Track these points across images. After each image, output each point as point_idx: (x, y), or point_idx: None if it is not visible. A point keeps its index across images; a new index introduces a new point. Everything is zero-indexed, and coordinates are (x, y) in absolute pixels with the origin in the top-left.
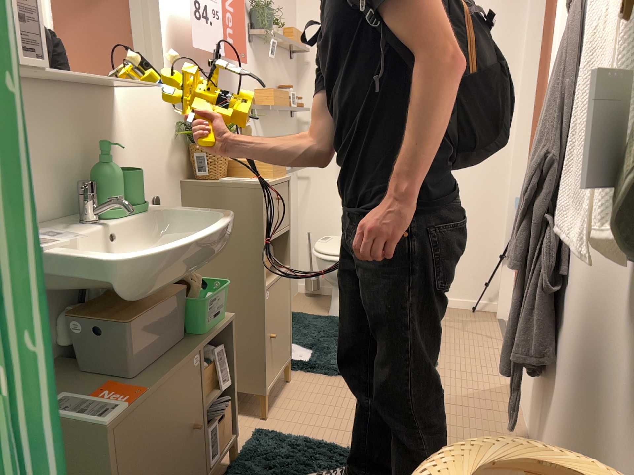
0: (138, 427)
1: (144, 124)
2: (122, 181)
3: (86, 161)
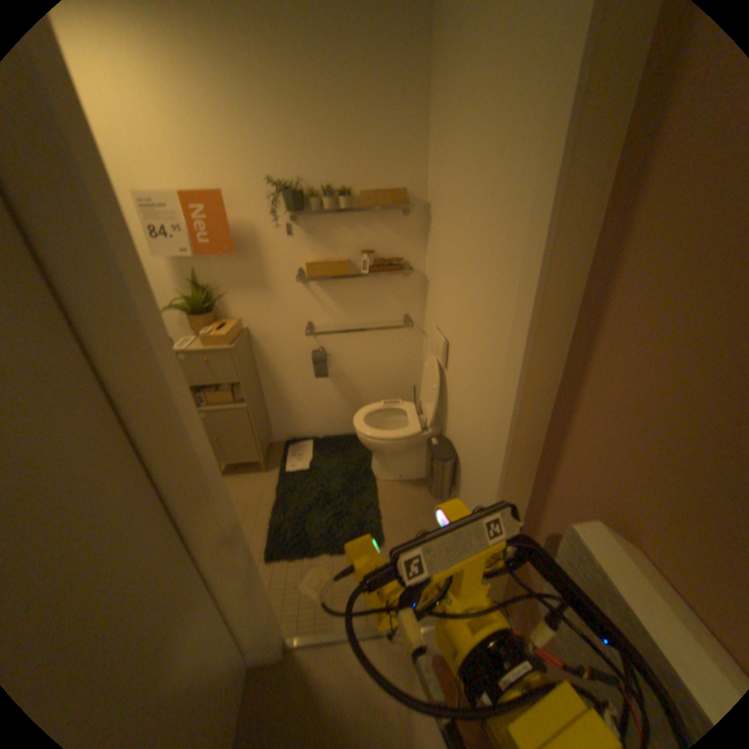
0: None
1: None
2: None
3: None
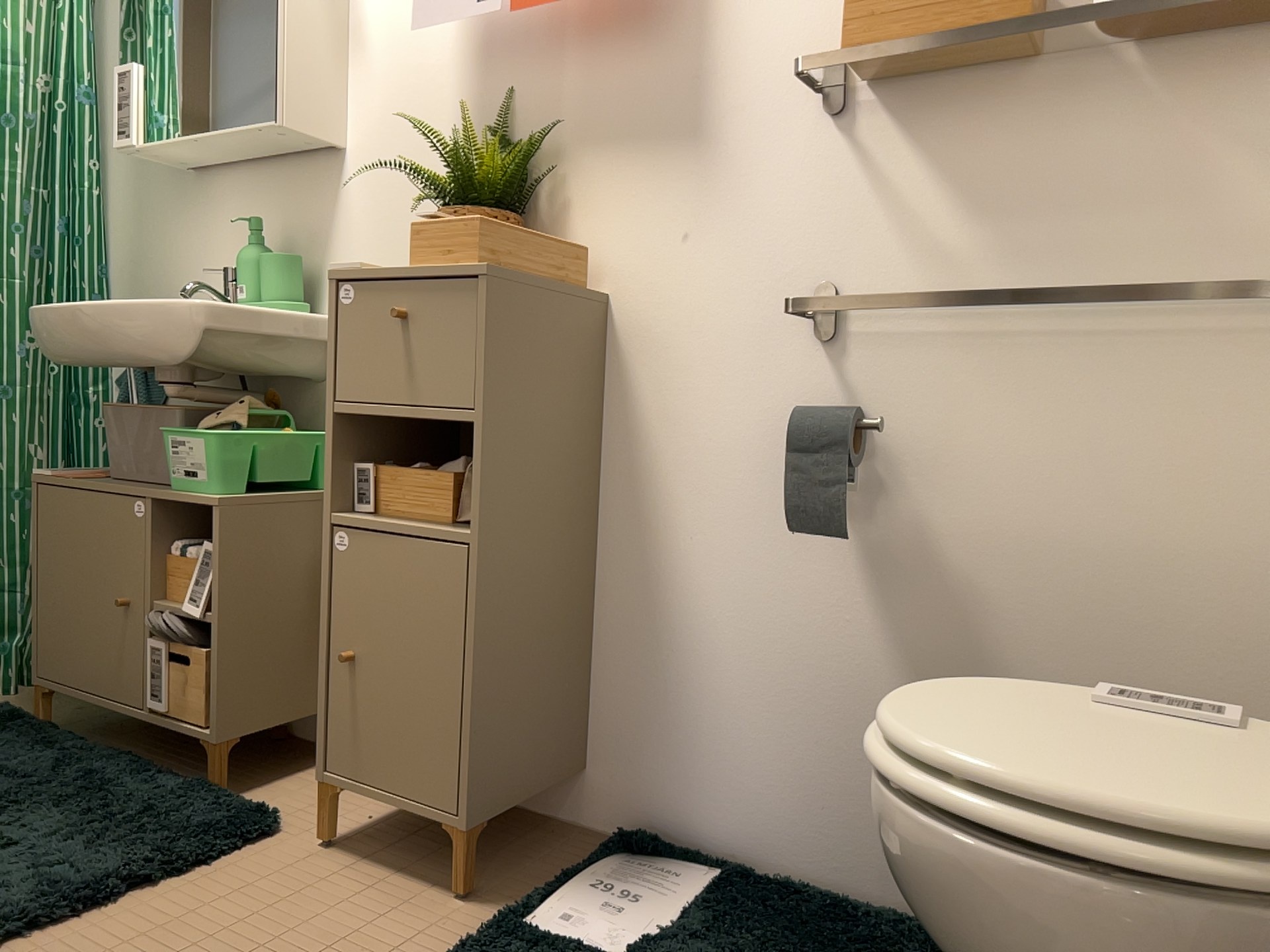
0: (70, 508)
1: (392, 198)
2: (254, 271)
3: (299, 255)
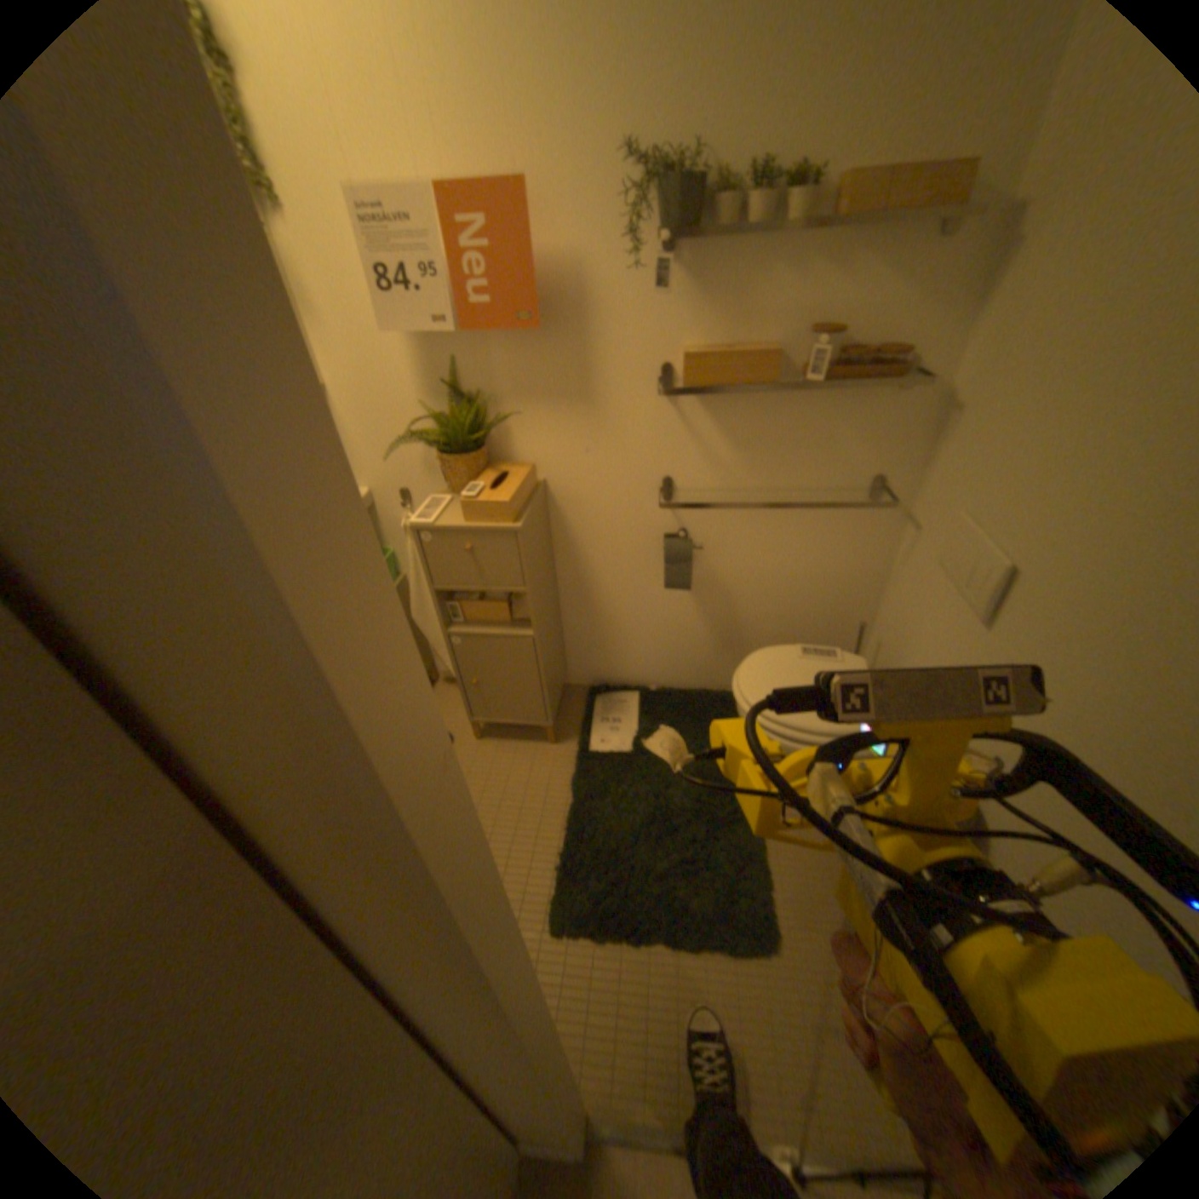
0: None
1: (371, 416)
2: None
3: None
